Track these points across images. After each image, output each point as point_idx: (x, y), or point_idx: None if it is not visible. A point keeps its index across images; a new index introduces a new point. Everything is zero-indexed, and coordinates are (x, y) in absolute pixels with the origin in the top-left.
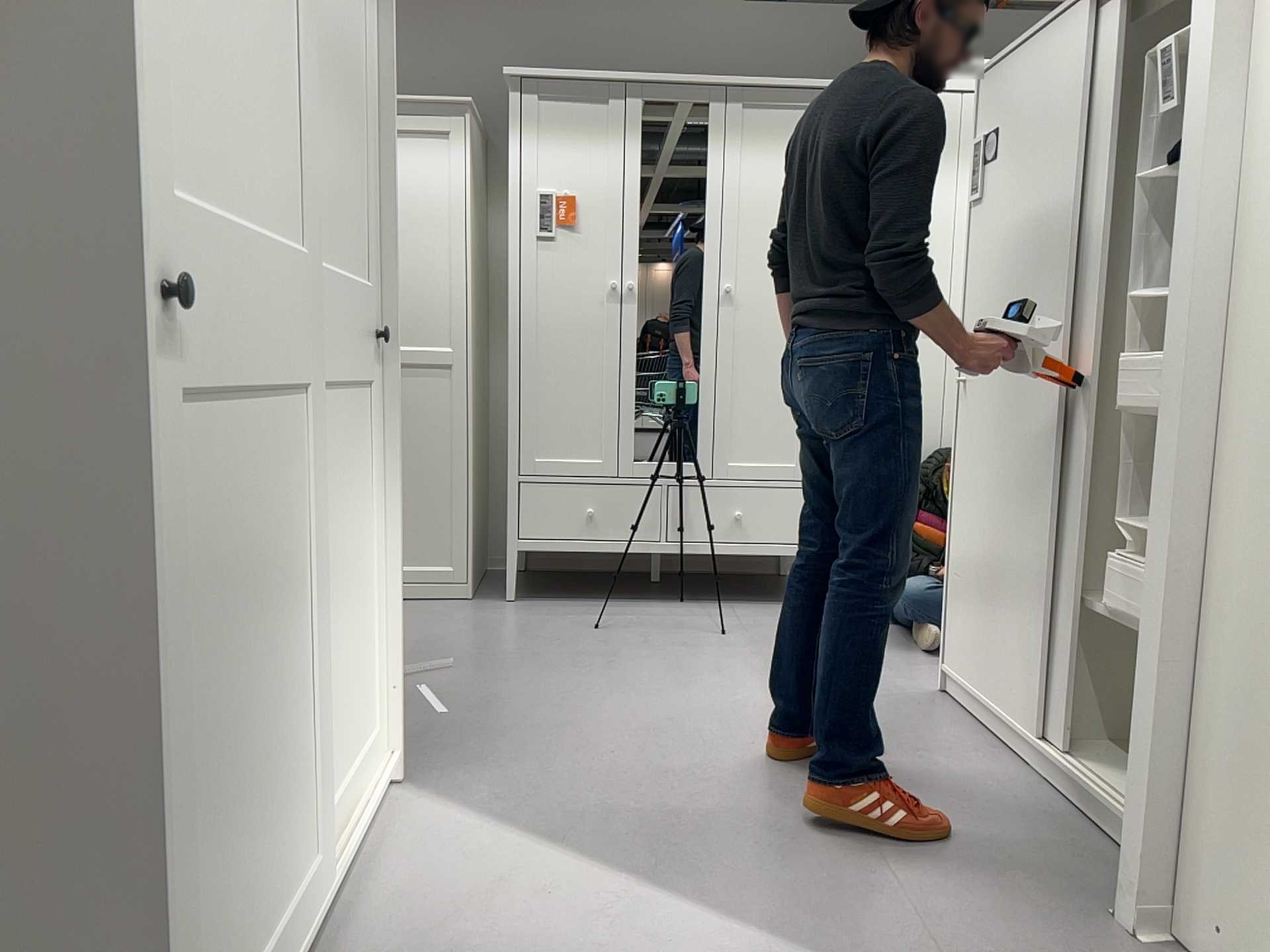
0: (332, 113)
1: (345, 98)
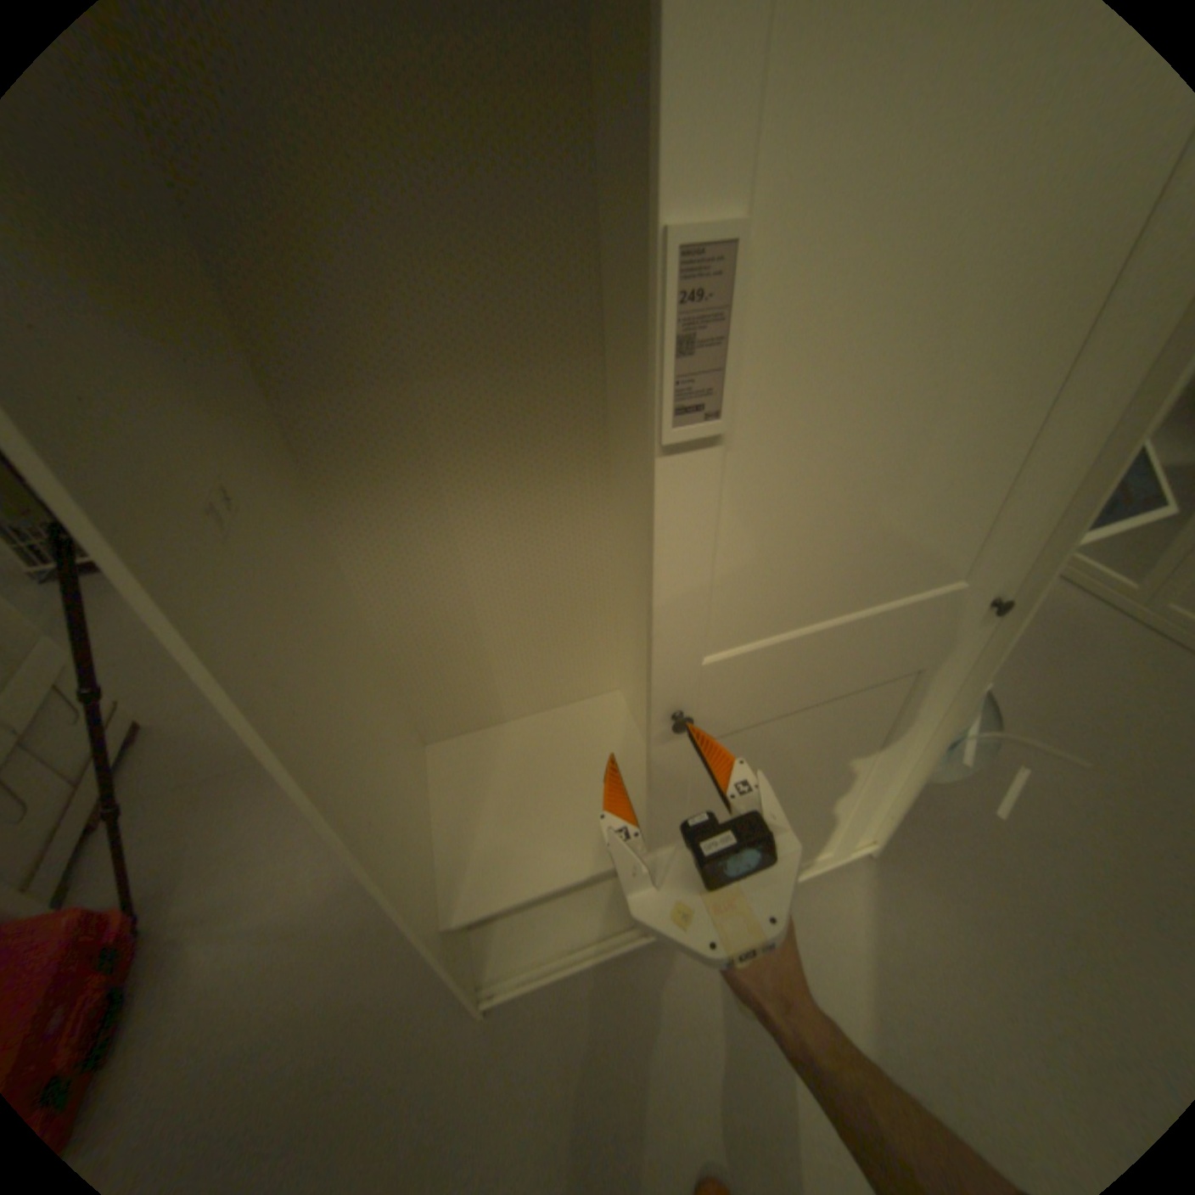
0: (958, 414)
1: (1034, 359)
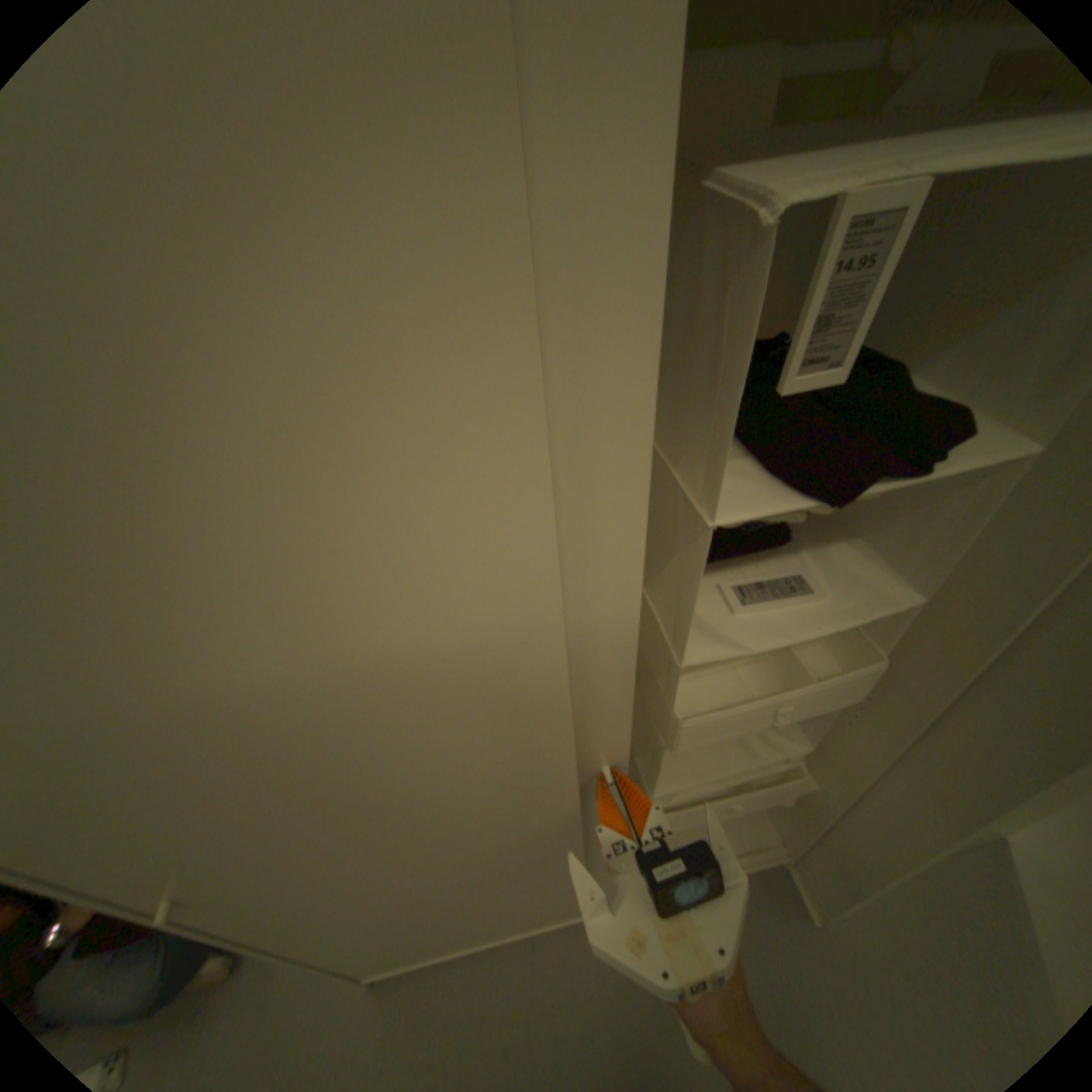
0: None
1: None
